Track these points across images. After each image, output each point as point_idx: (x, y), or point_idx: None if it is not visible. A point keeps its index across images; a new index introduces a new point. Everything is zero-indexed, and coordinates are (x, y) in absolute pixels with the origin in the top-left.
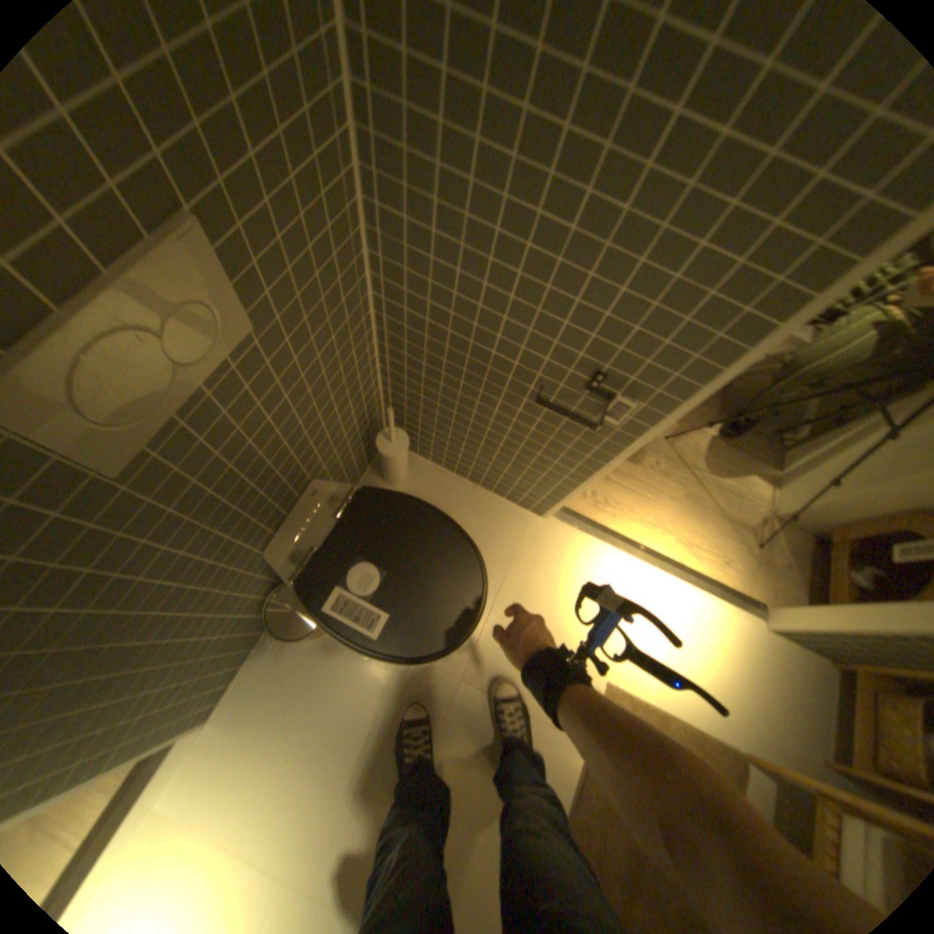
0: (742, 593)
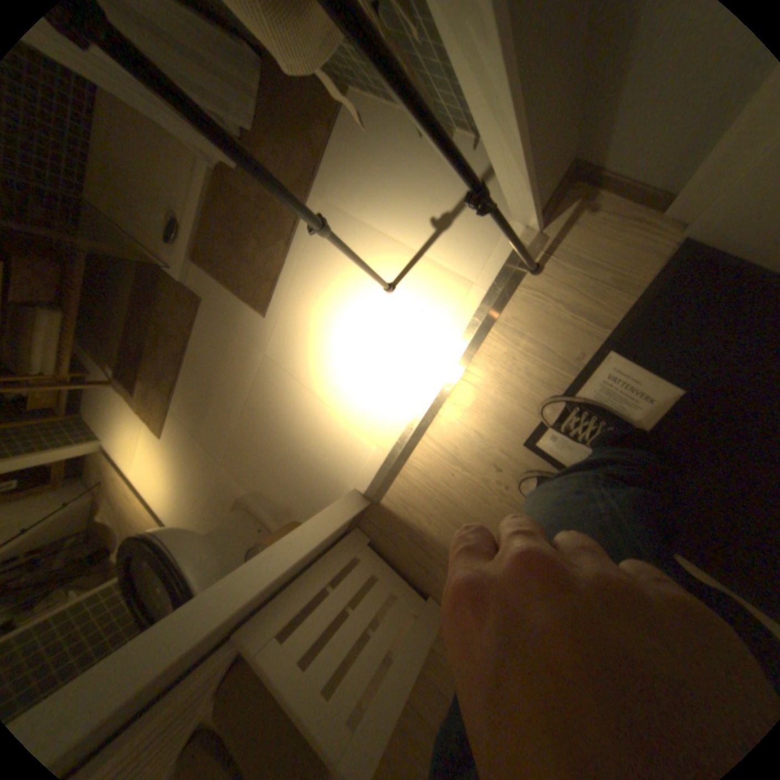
0: (108, 463)
